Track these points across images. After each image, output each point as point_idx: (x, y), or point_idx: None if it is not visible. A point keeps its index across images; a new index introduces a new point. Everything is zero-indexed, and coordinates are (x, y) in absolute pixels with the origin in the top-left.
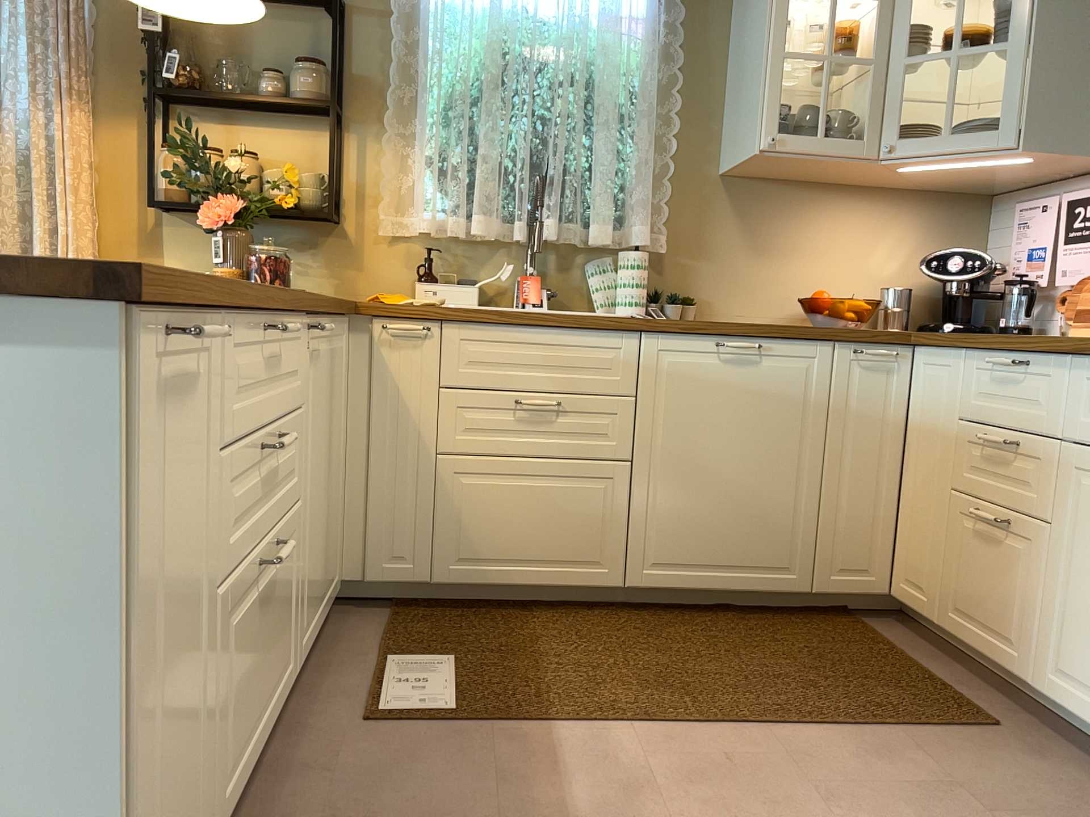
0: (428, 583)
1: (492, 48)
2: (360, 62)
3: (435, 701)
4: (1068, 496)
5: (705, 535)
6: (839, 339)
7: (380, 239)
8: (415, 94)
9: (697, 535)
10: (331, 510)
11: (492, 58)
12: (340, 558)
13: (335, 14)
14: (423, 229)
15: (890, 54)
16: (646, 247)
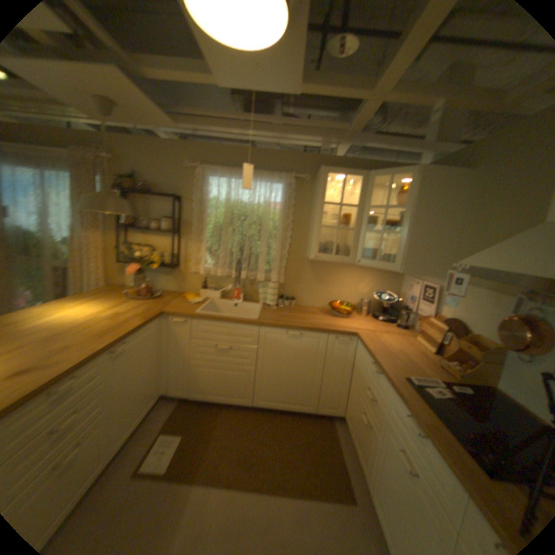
0: (186, 400)
1: (224, 215)
2: (183, 216)
3: (159, 469)
4: (385, 436)
5: (278, 394)
6: (329, 334)
7: (189, 274)
8: (201, 228)
9: (275, 394)
10: (144, 387)
11: (223, 219)
12: (157, 391)
13: (175, 200)
14: (200, 275)
15: (360, 227)
16: (277, 281)
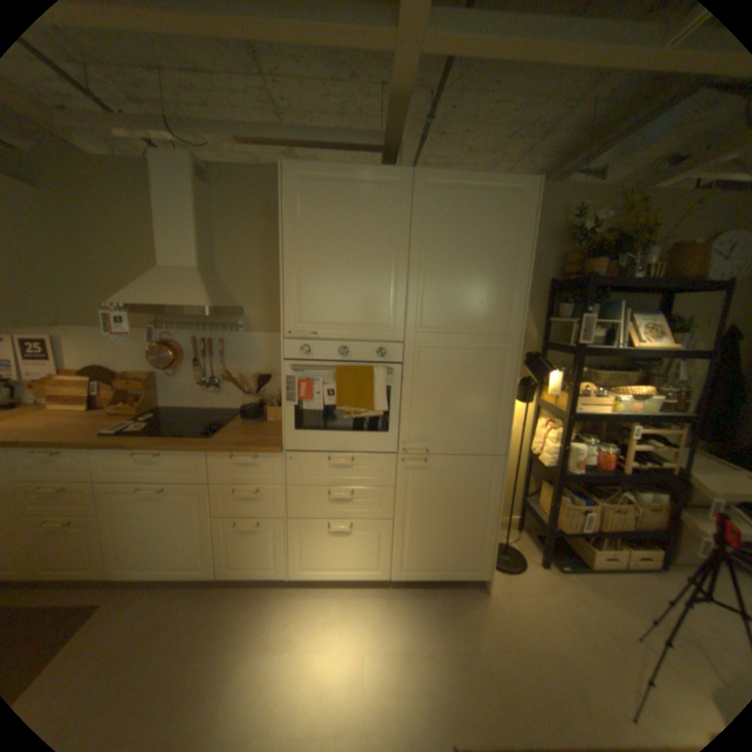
0: None
1: None
2: None
3: None
4: (102, 504)
5: None
6: None
7: None
8: None
9: None
10: None
11: None
12: None
13: None
14: None
15: None
16: None
